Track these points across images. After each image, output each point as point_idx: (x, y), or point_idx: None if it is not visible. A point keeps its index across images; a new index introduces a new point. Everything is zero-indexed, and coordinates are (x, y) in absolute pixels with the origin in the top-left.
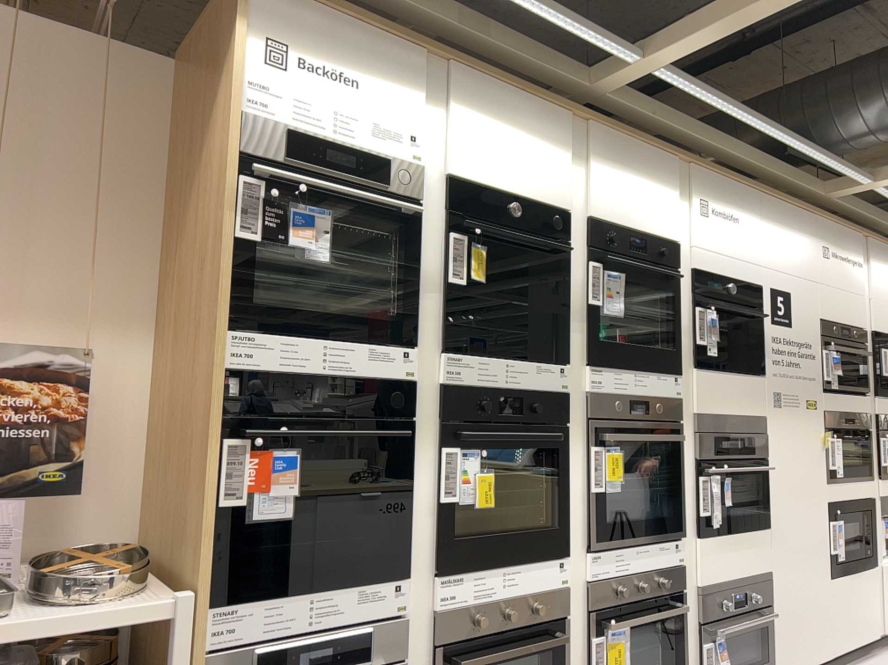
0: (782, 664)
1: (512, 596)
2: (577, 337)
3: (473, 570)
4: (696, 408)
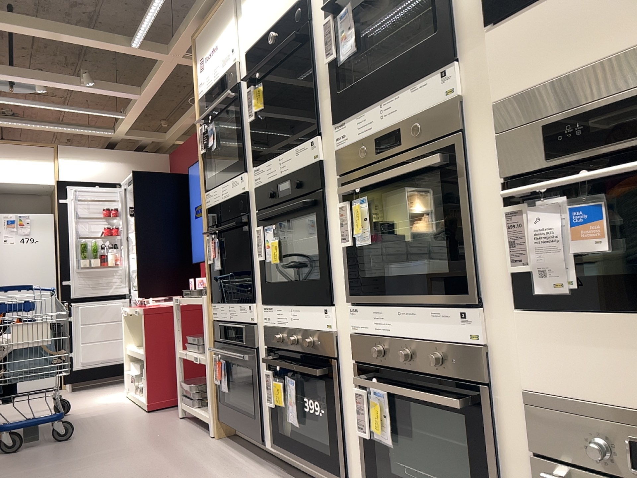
0: None
1: (295, 328)
2: (326, 102)
3: (277, 305)
4: (491, 95)
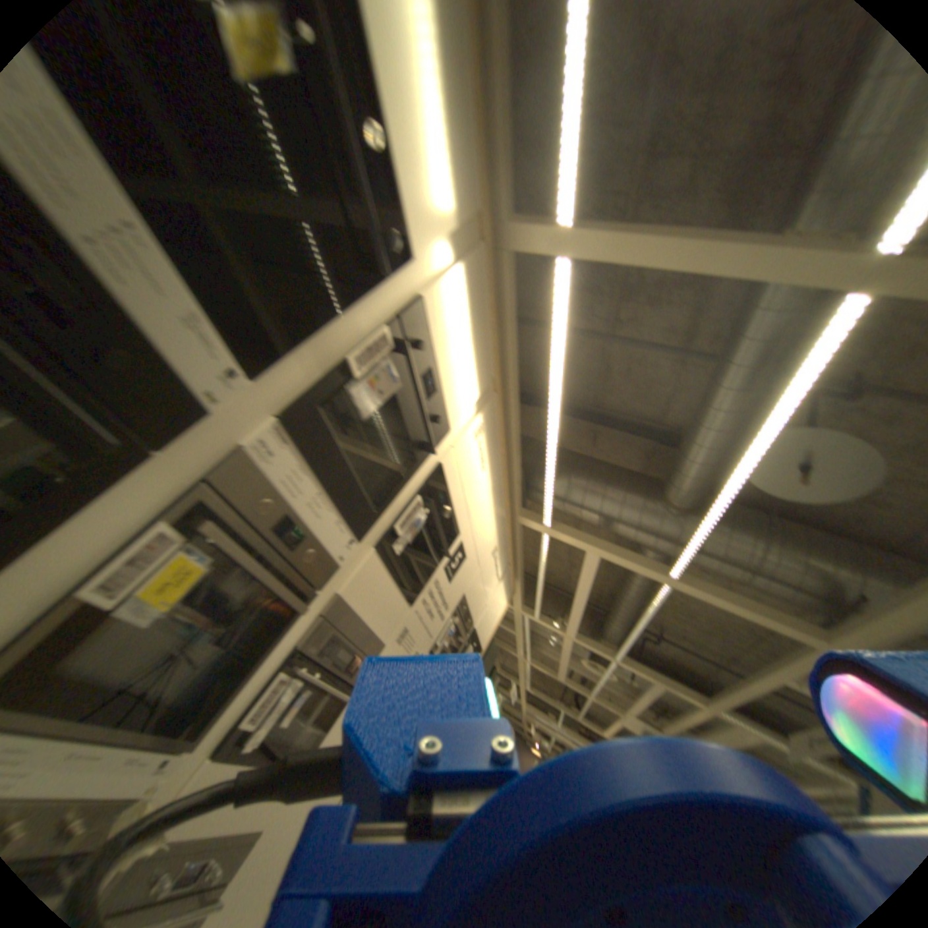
0: None
1: None
2: (297, 376)
3: None
4: (343, 591)
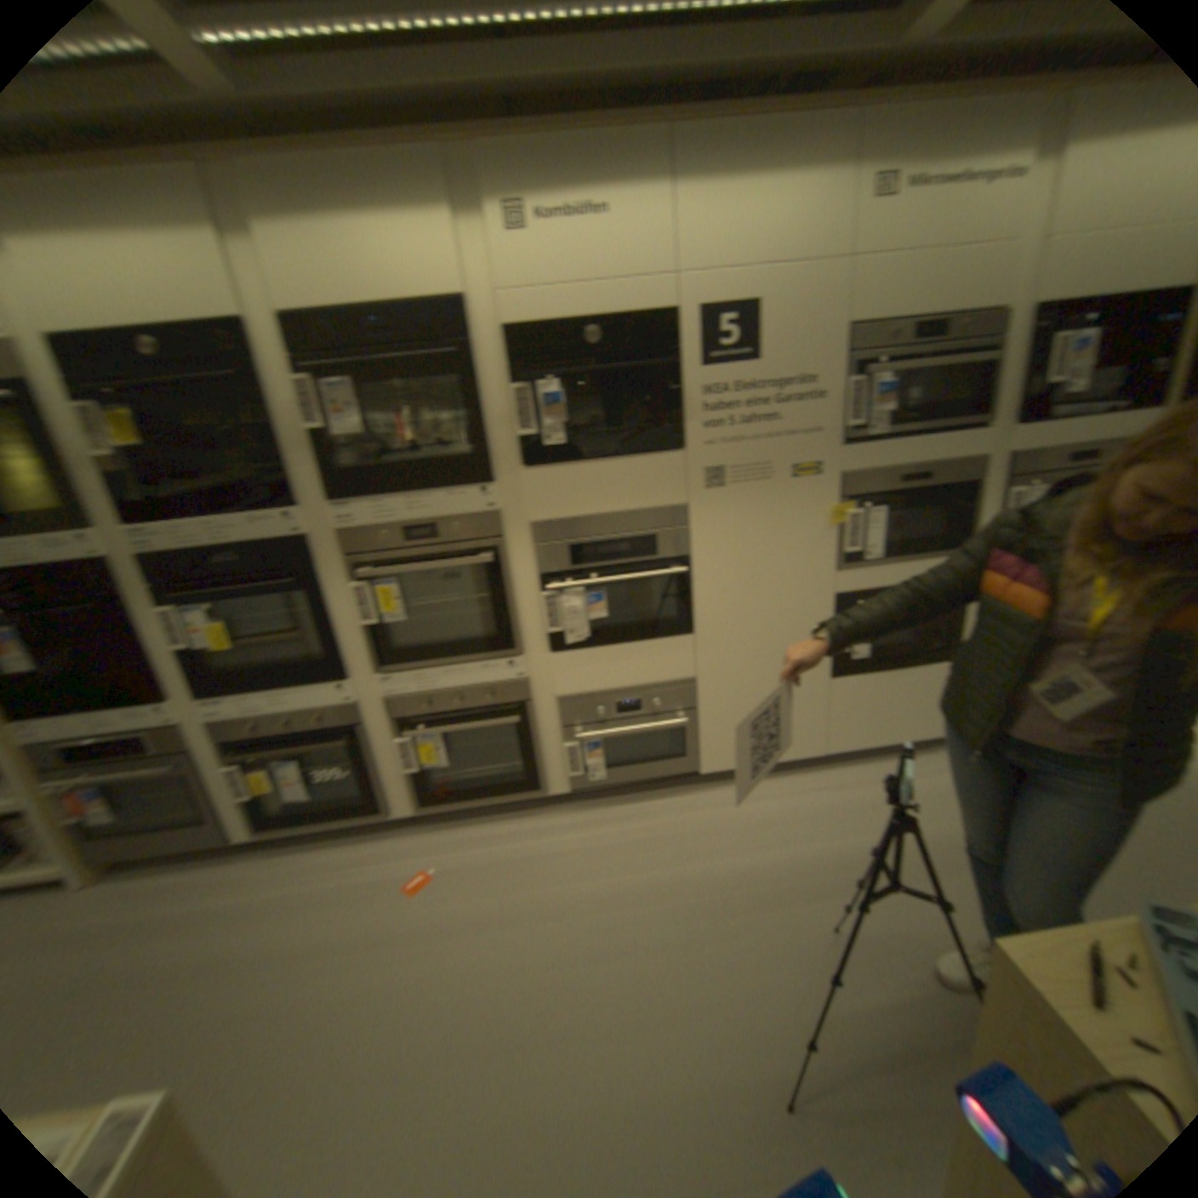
0: (714, 762)
1: (277, 715)
2: (300, 473)
3: (226, 698)
4: (525, 519)
